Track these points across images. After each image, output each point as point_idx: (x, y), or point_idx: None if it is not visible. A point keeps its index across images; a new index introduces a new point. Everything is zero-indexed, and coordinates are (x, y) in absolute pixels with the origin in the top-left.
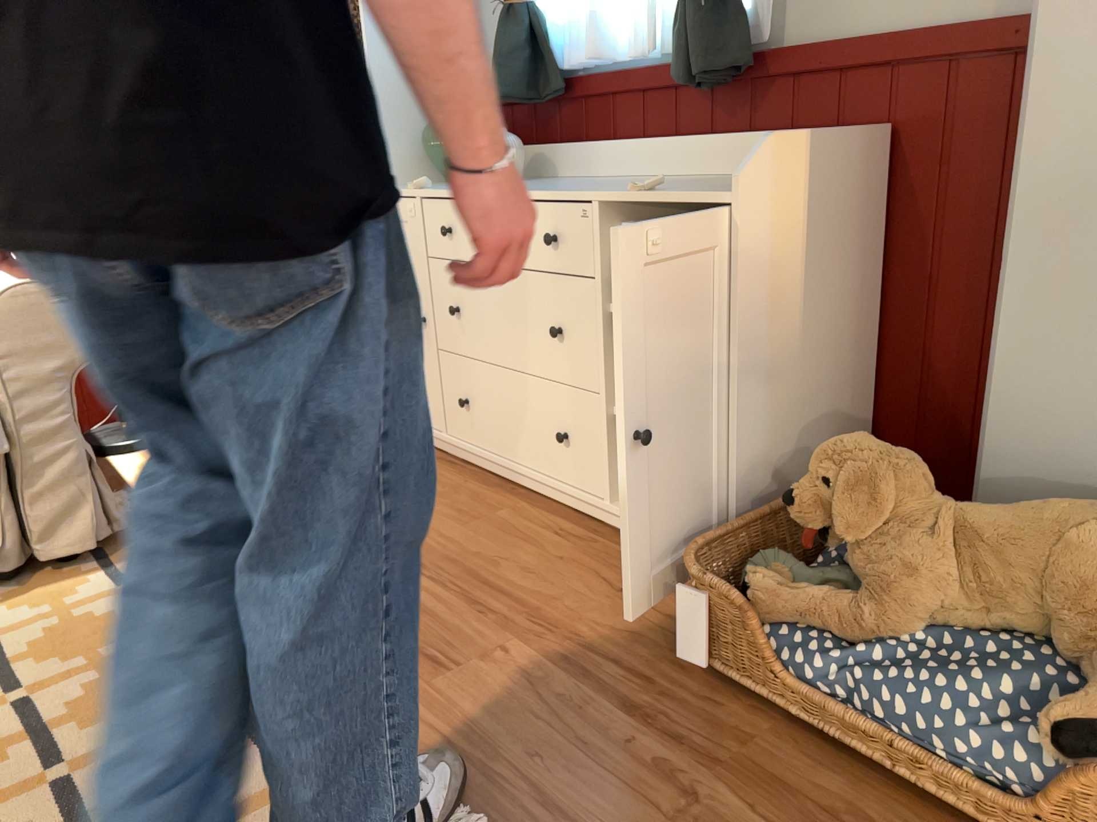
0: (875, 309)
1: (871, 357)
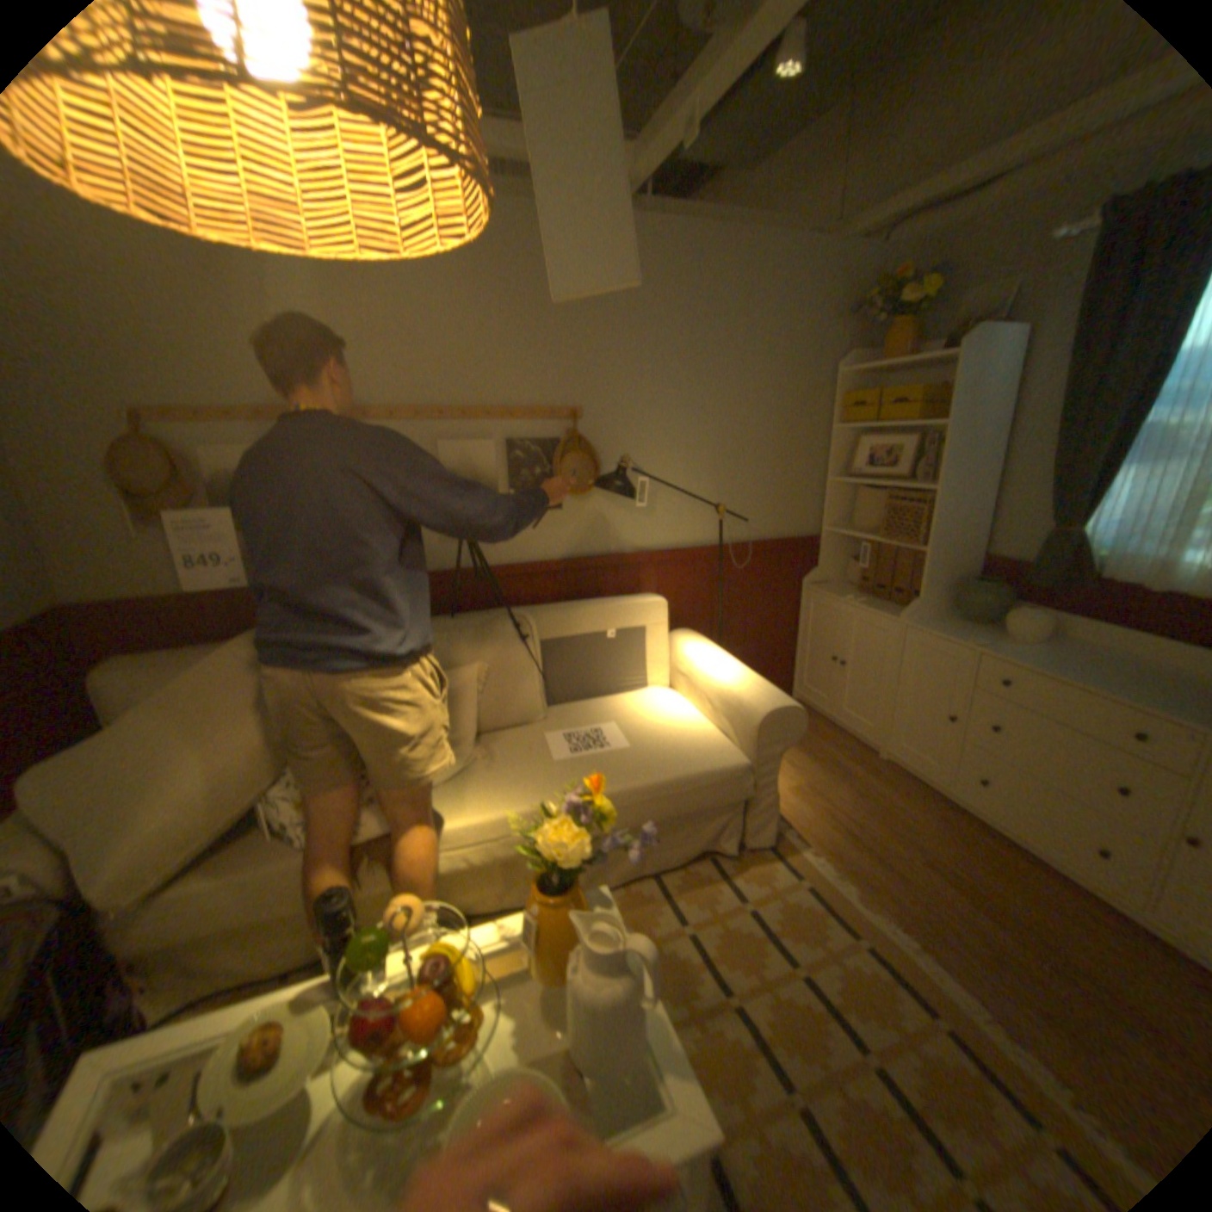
0: None
1: None
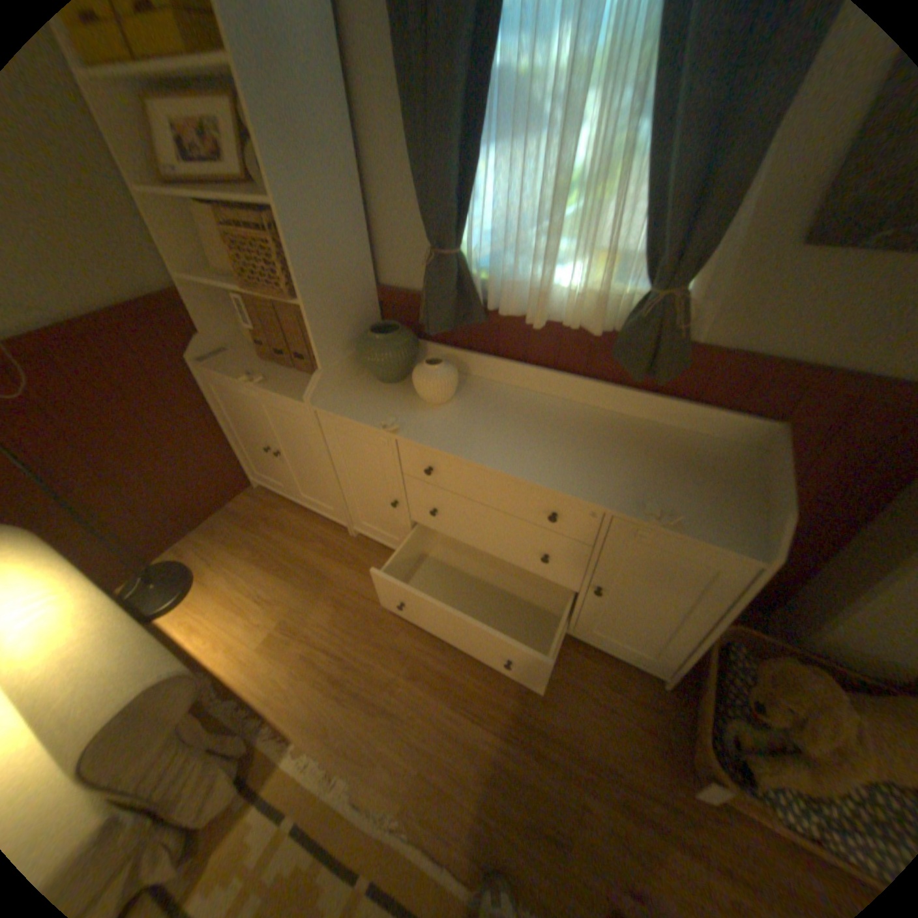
0: None
1: None
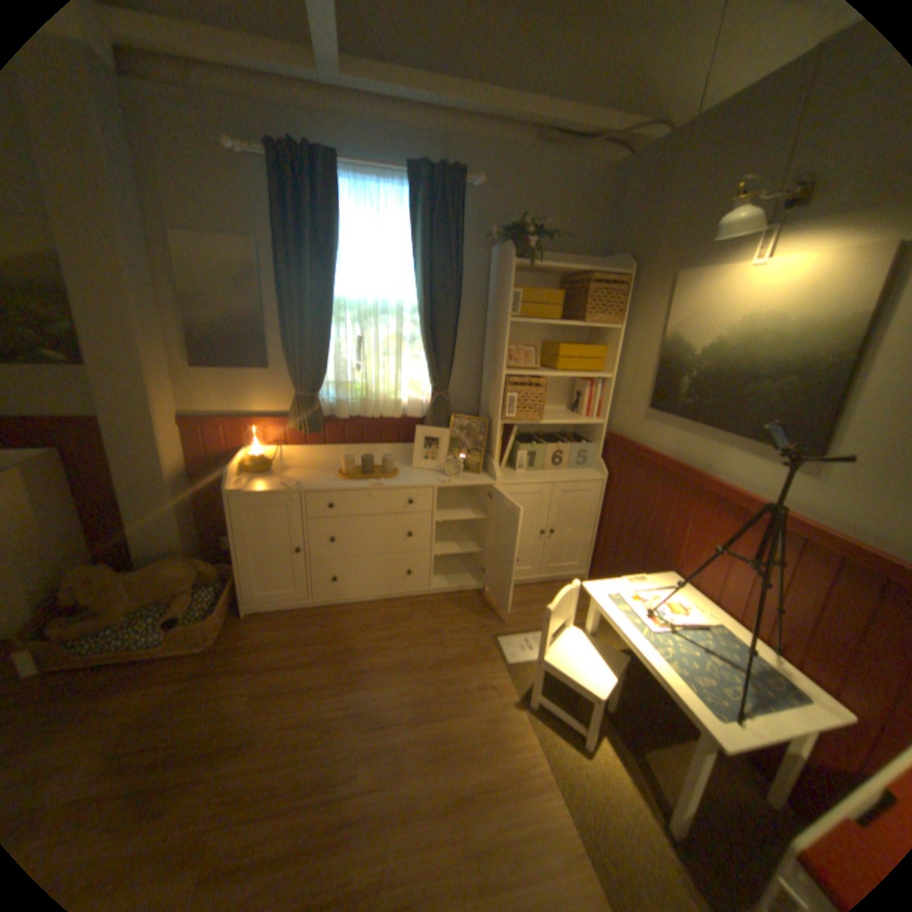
0: (74, 512)
1: (79, 528)
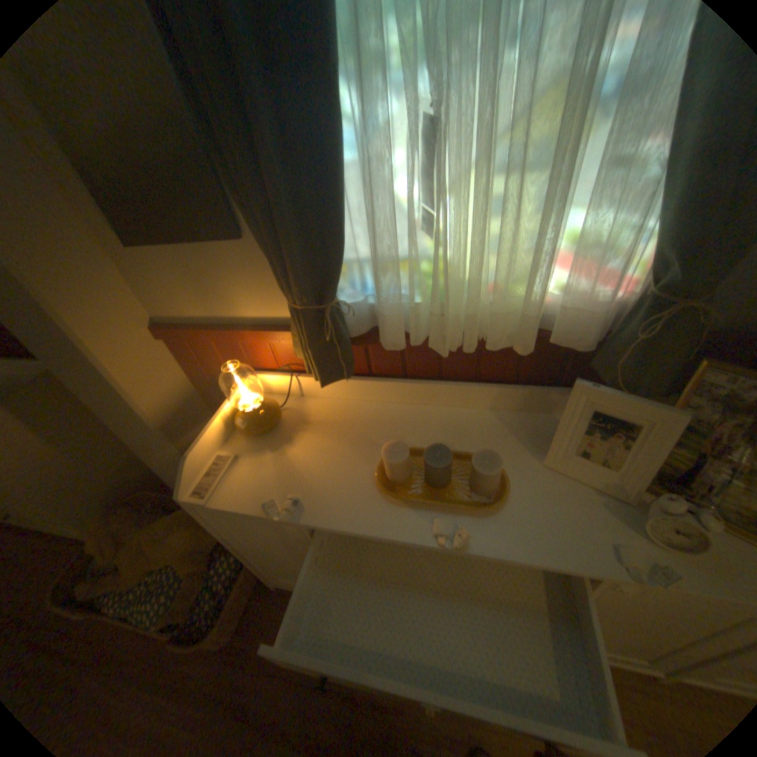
0: None
1: None
